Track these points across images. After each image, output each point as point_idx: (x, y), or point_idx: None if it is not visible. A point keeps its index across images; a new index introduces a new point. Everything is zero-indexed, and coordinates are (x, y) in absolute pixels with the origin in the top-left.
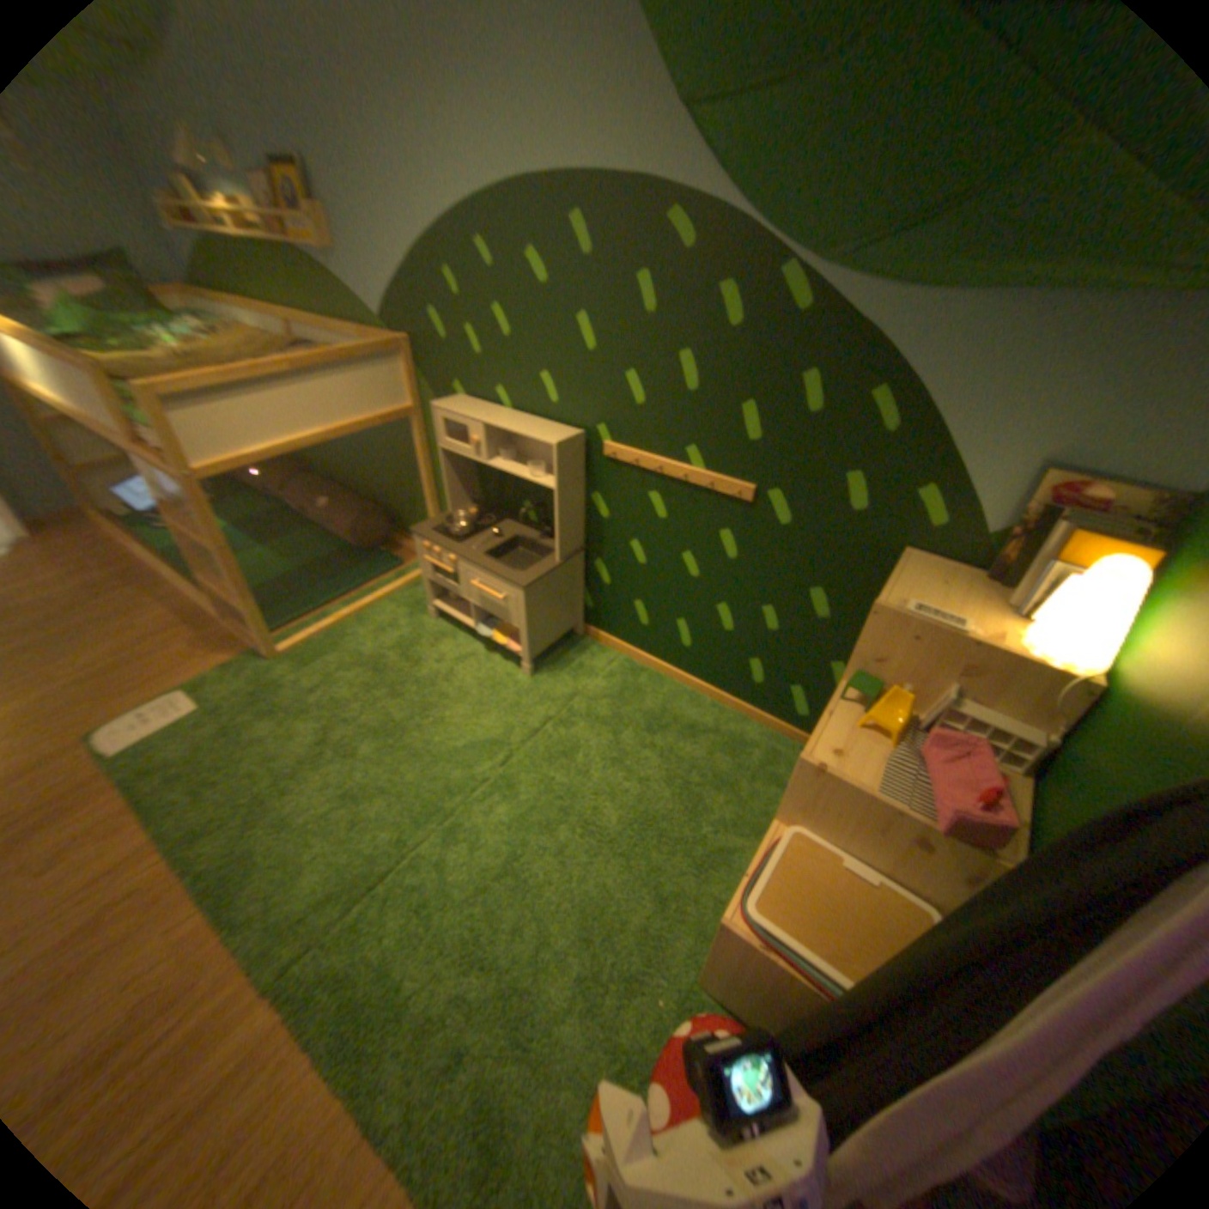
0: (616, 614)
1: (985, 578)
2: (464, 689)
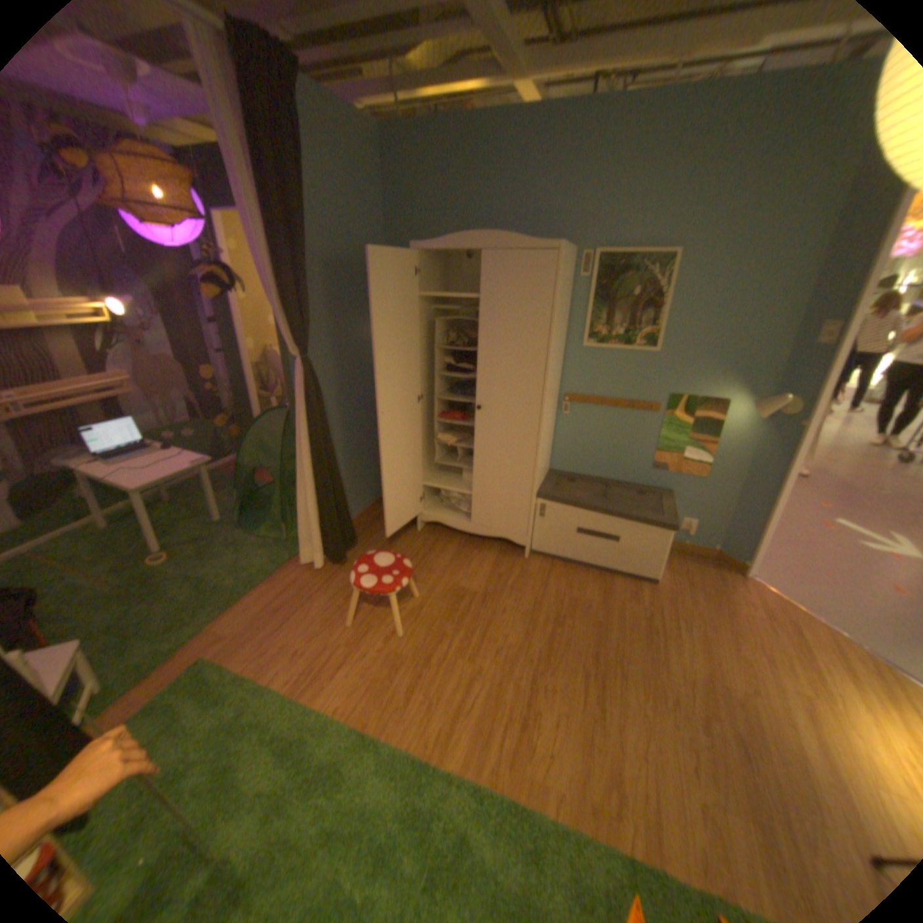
0: None
1: None
2: None
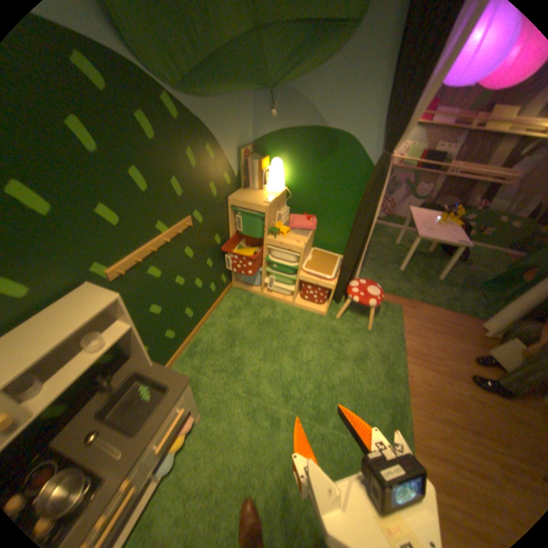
0: (159, 353)
1: (242, 189)
2: (214, 470)
